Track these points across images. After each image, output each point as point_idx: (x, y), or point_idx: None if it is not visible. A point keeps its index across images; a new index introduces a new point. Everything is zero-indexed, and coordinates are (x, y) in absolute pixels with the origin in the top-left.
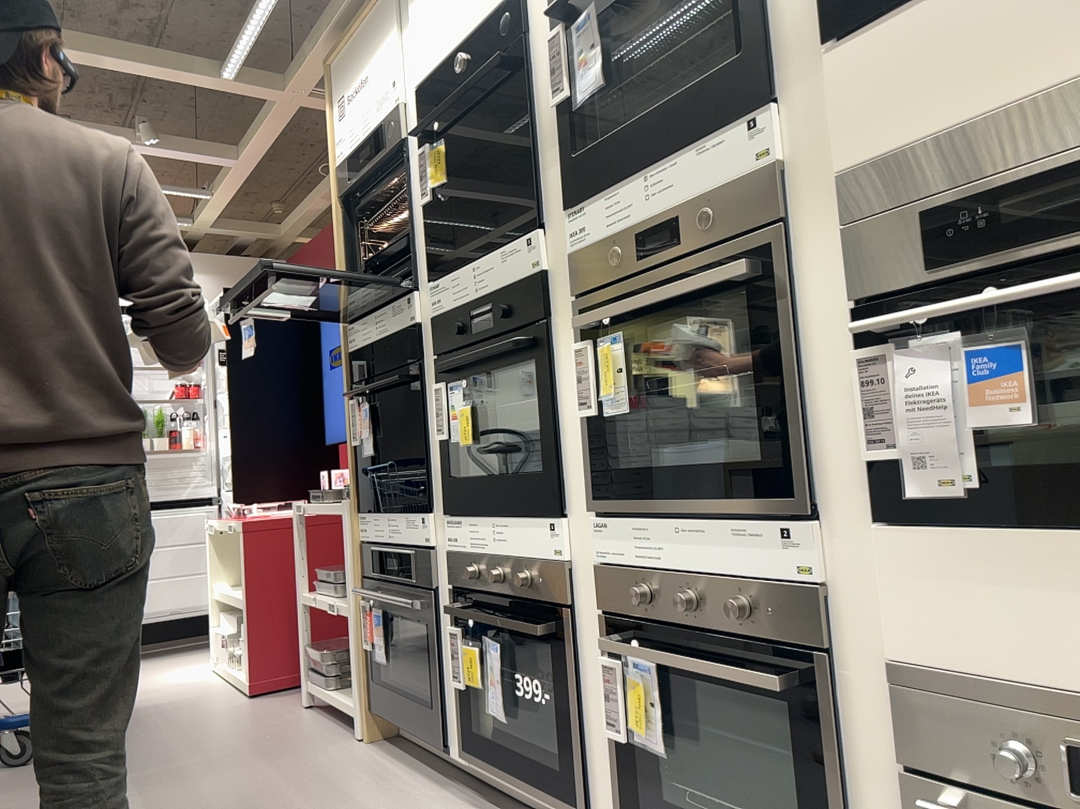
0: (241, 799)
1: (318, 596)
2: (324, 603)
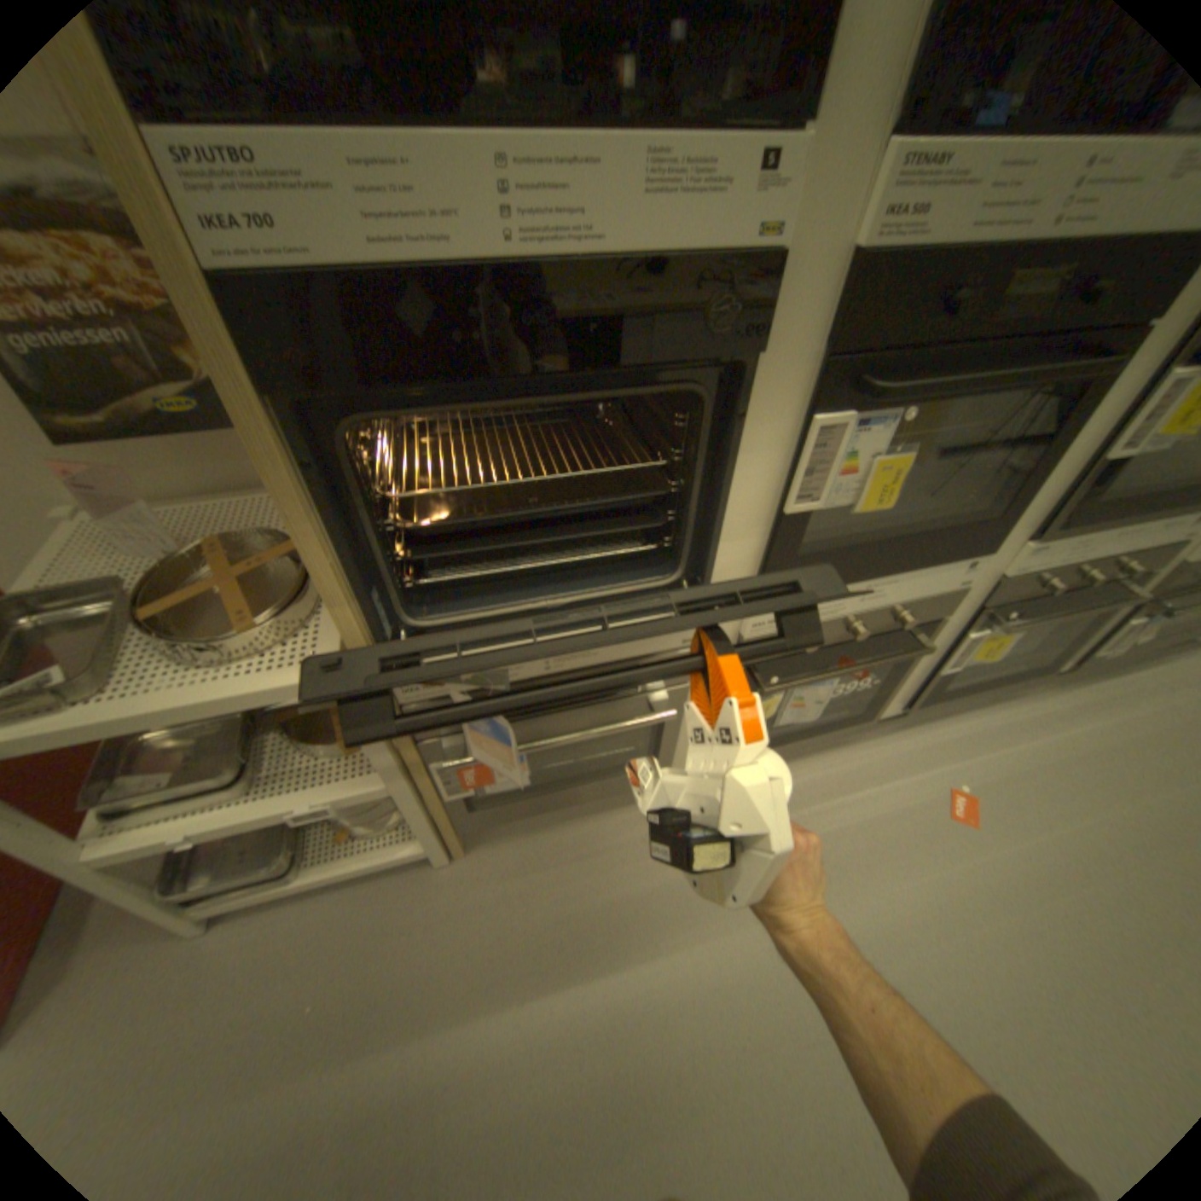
0: (564, 1051)
1: (165, 830)
2: (242, 825)
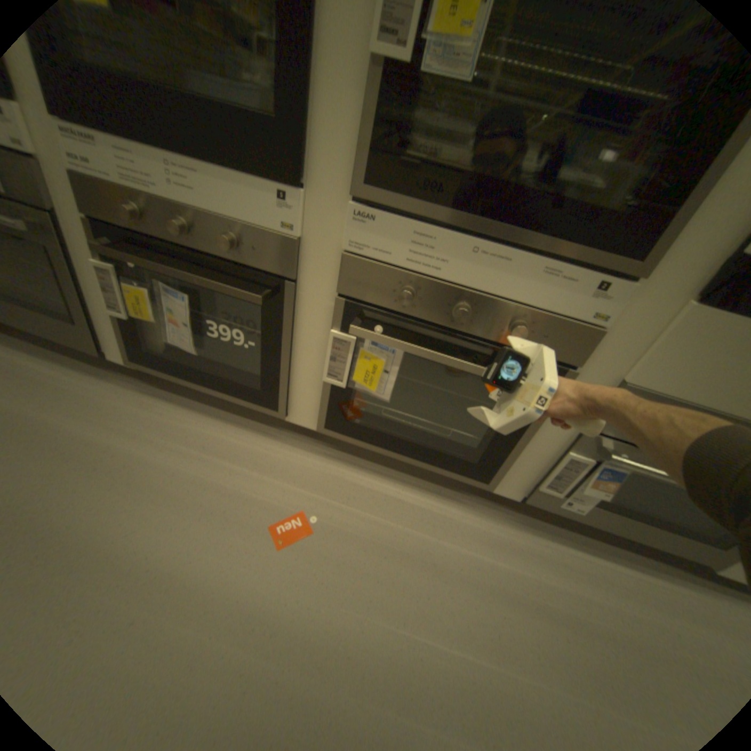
0: None
1: None
2: None
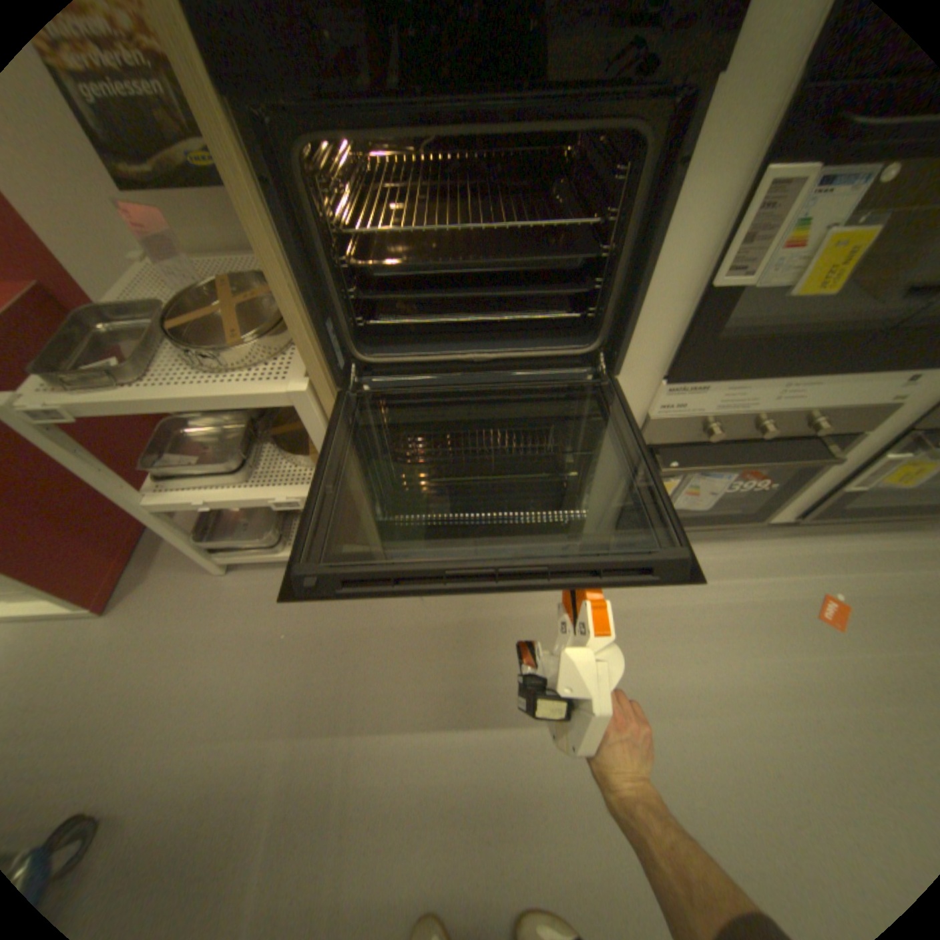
0: (449, 706)
1: (193, 494)
2: (242, 501)
